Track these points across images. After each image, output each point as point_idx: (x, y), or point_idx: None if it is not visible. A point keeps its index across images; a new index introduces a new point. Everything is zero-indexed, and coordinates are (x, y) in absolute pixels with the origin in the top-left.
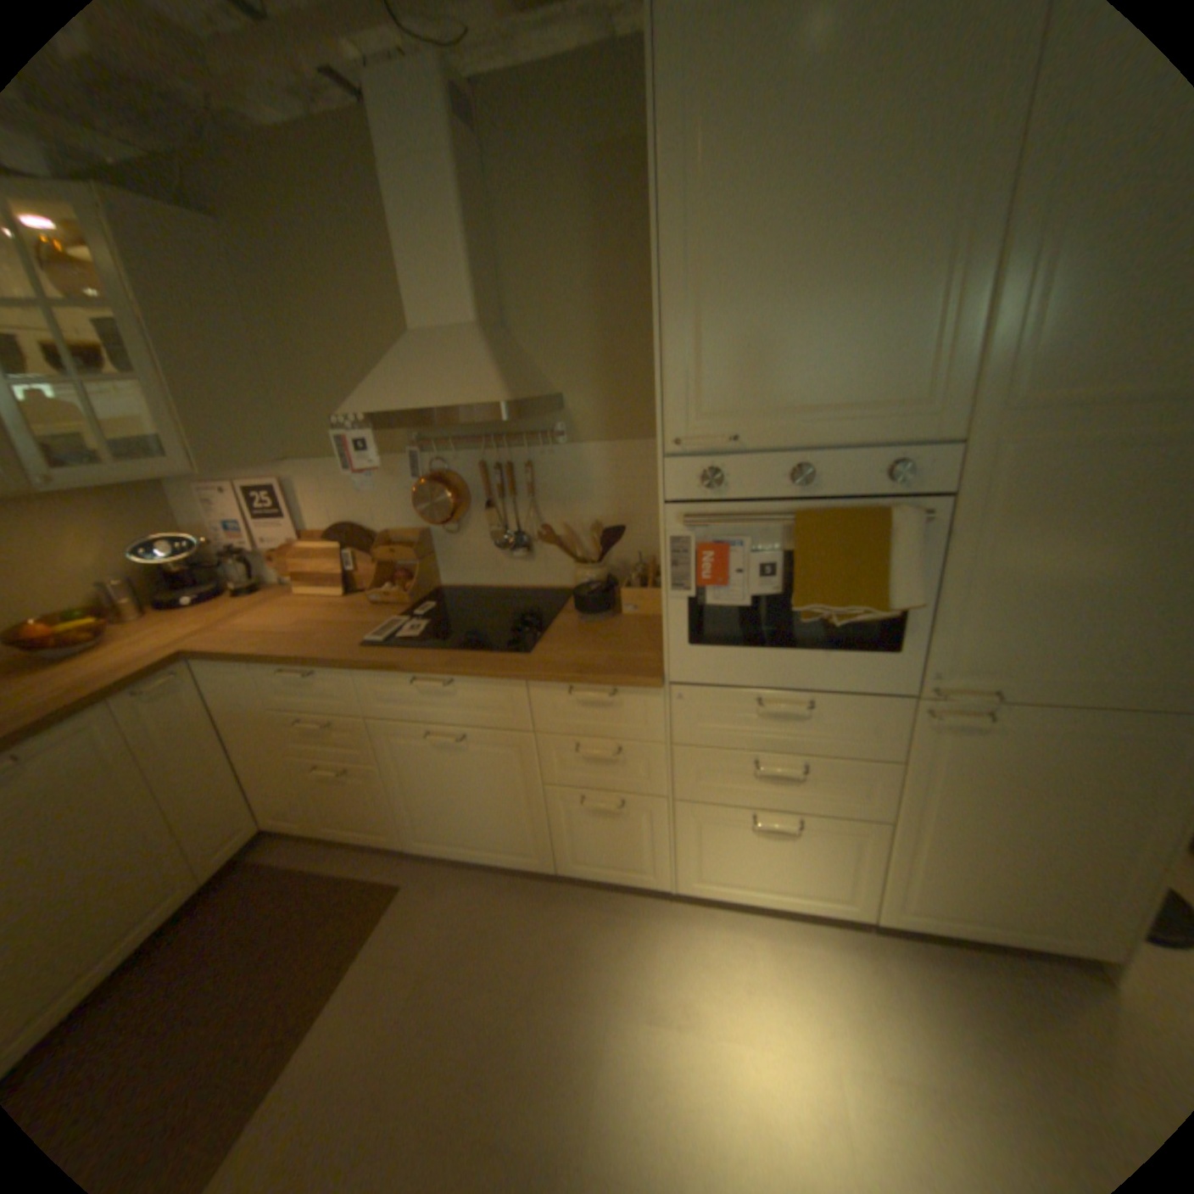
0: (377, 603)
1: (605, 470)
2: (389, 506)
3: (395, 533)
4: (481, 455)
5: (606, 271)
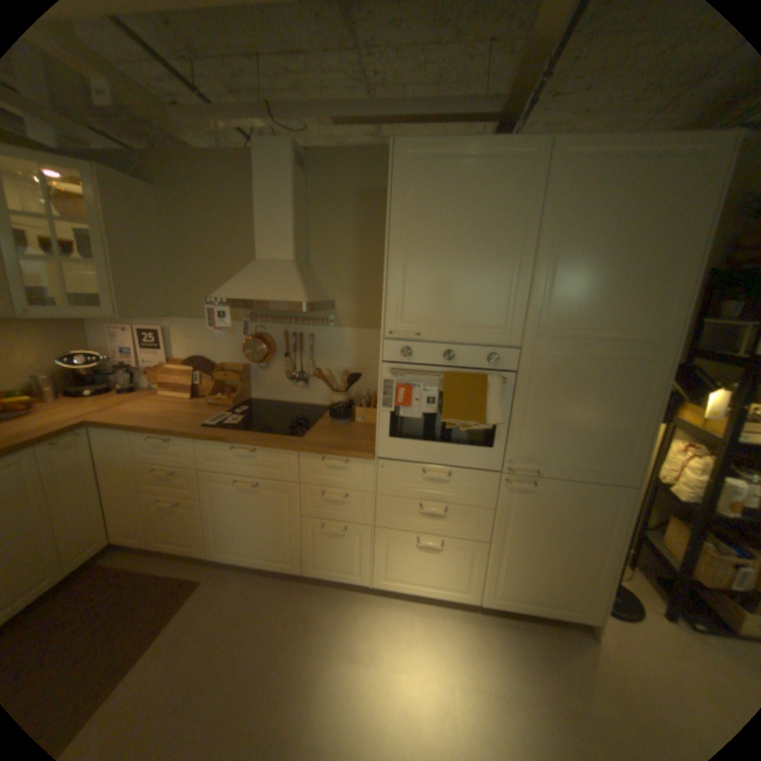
0: (212, 404)
1: (353, 344)
2: (227, 349)
3: (228, 365)
4: (286, 327)
5: (364, 245)
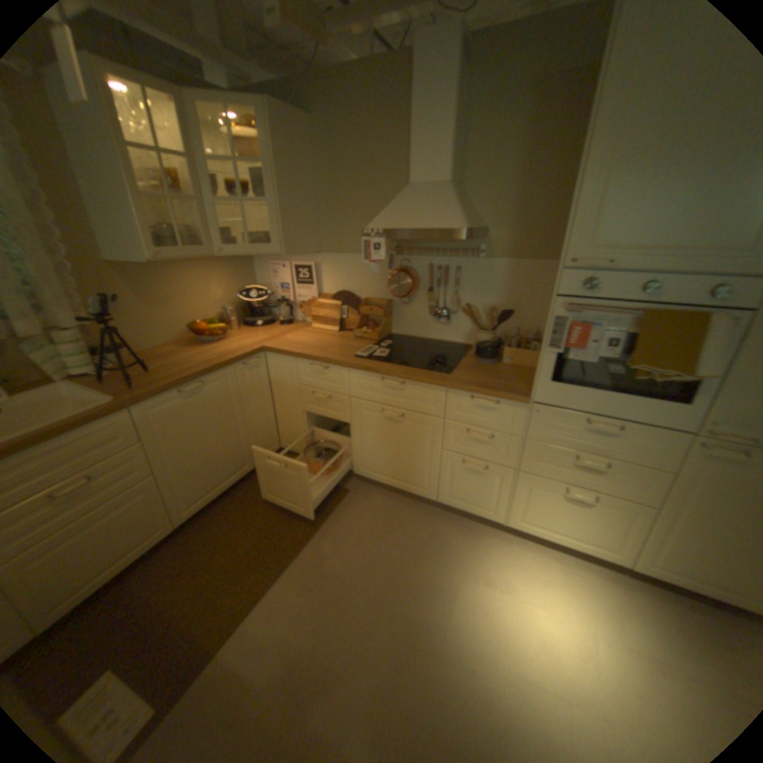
0: (357, 337)
1: (504, 276)
2: (370, 284)
3: (370, 300)
4: (430, 260)
5: (532, 153)
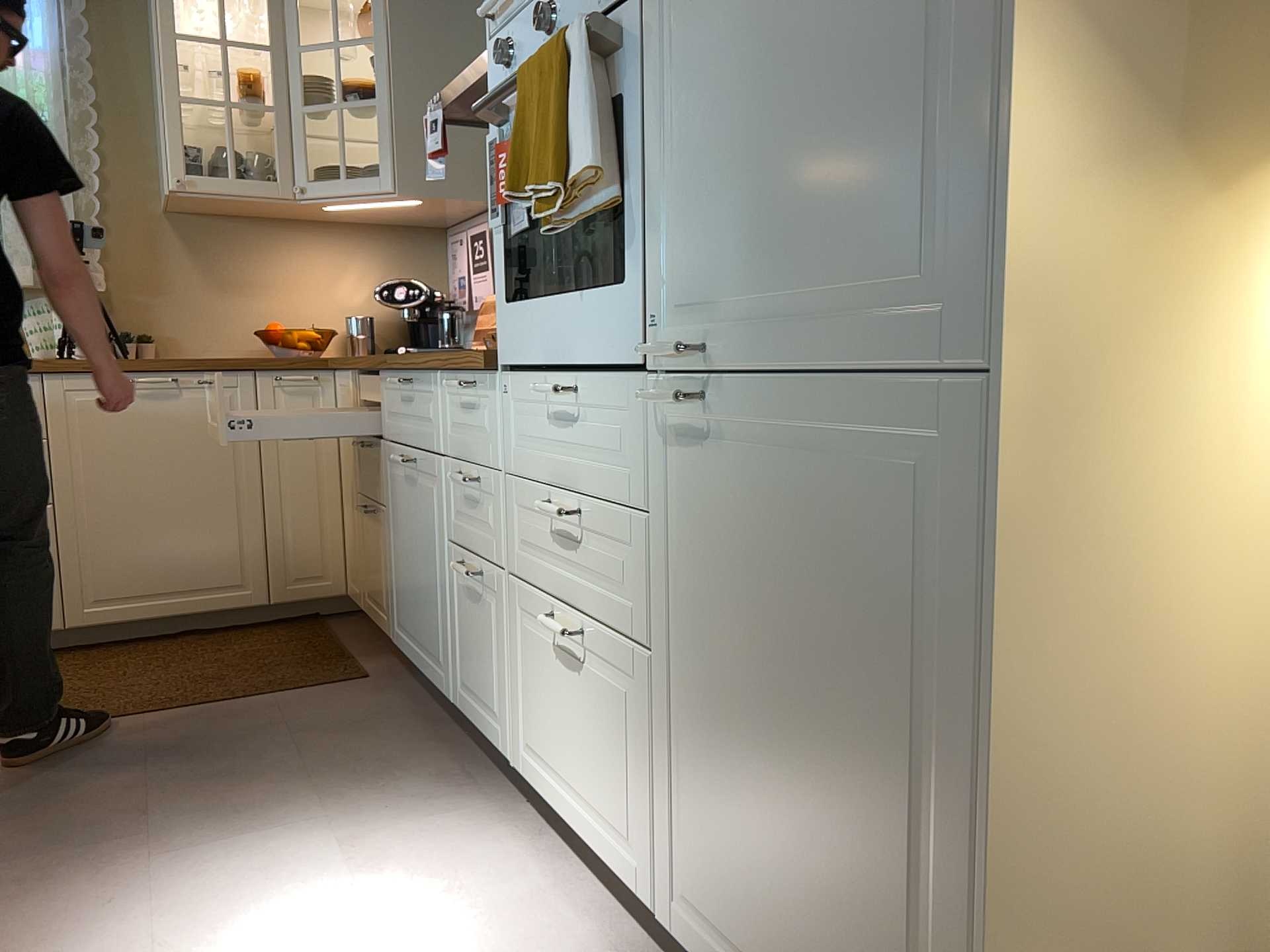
0: None
1: None
2: None
3: None
4: None
5: None
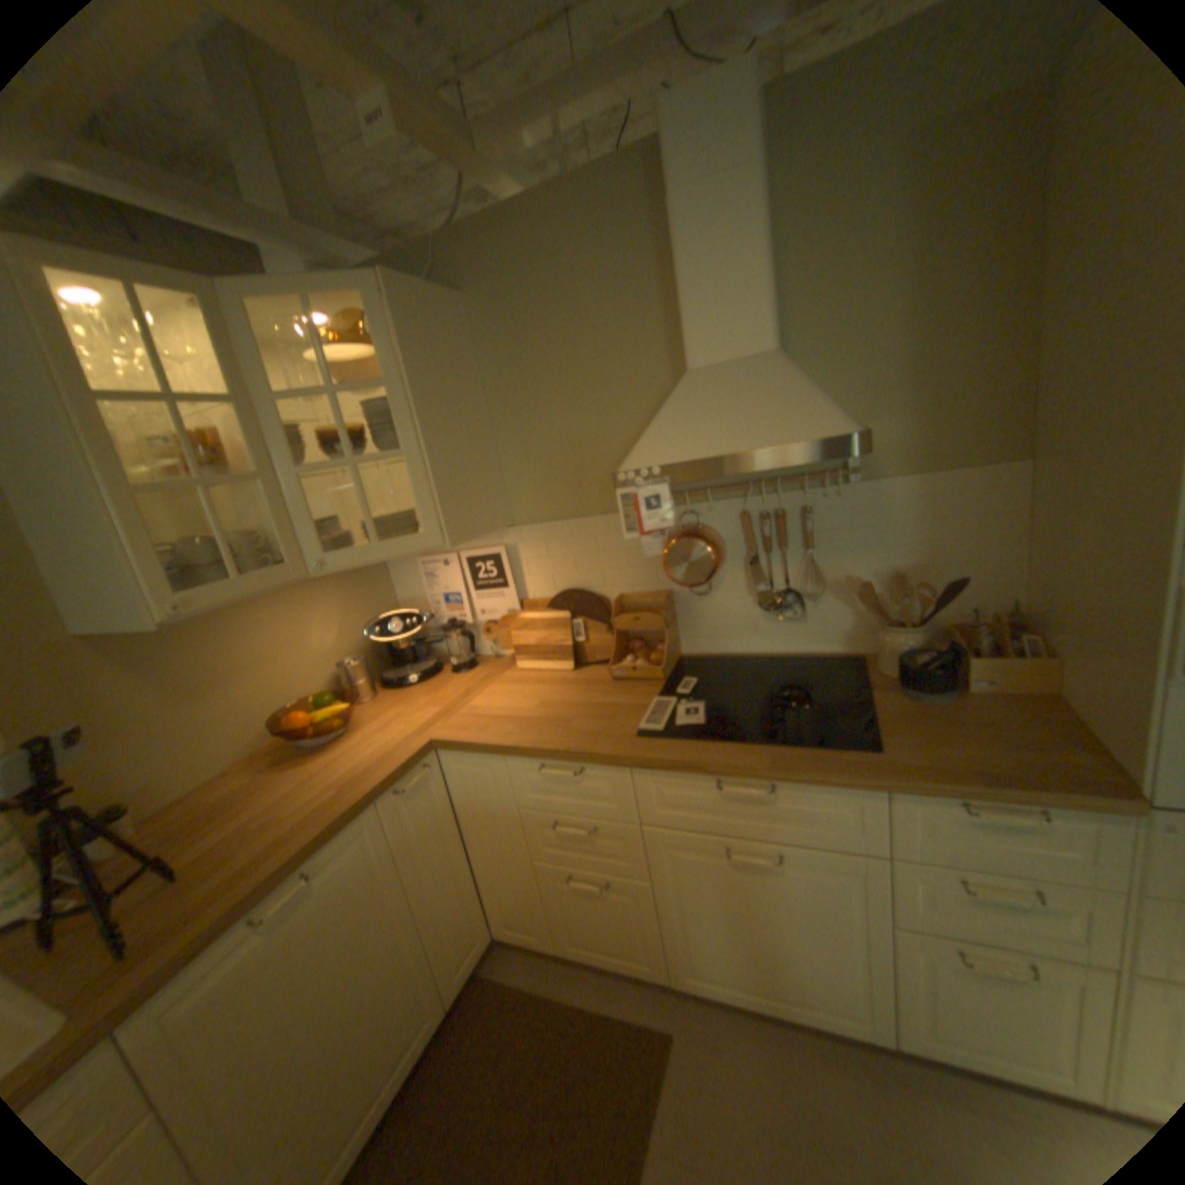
0: (619, 677)
1: (915, 509)
2: (623, 567)
3: (629, 597)
4: (744, 503)
5: (933, 268)
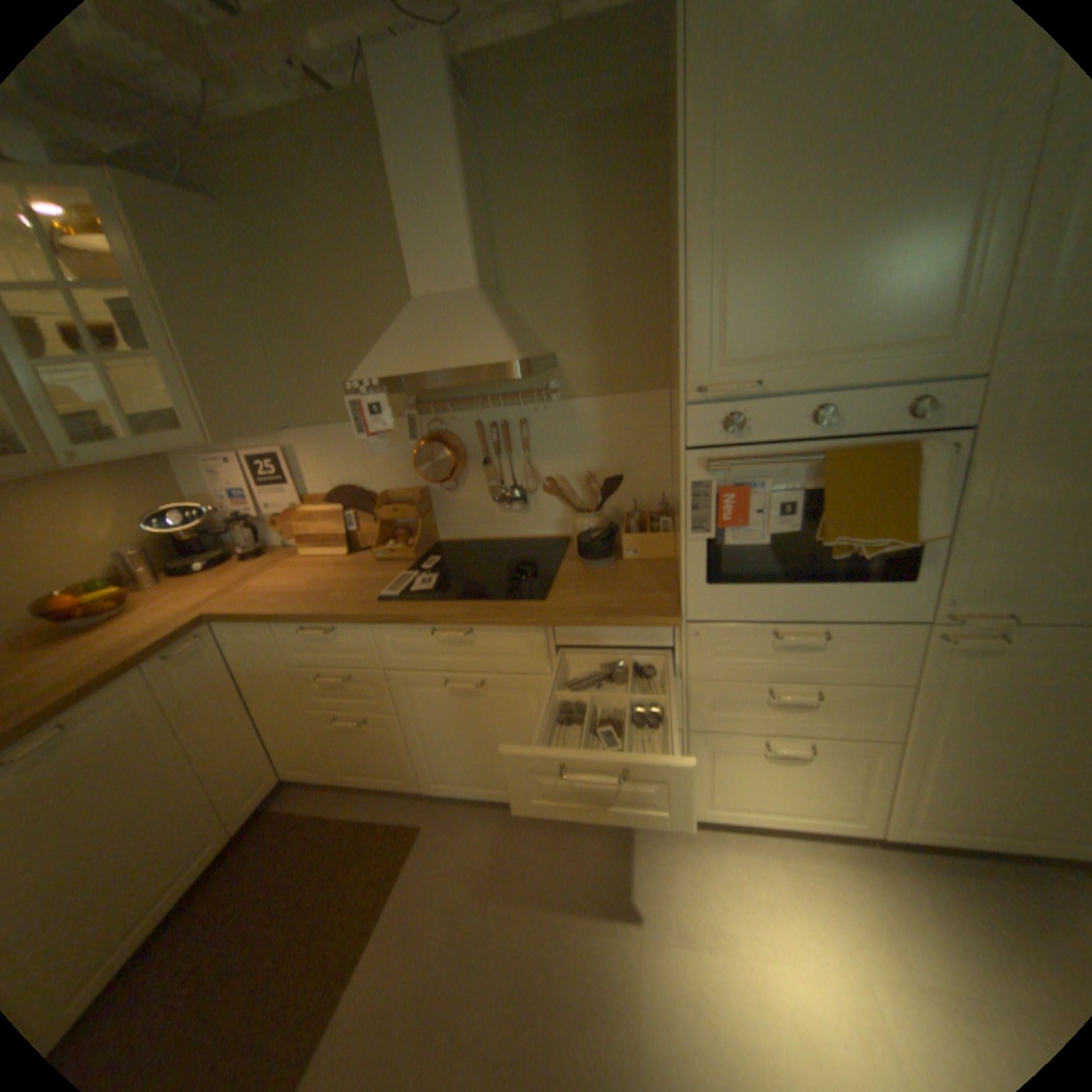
0: (382, 560)
1: (597, 424)
2: (387, 468)
3: (394, 493)
4: (477, 415)
5: (597, 234)
